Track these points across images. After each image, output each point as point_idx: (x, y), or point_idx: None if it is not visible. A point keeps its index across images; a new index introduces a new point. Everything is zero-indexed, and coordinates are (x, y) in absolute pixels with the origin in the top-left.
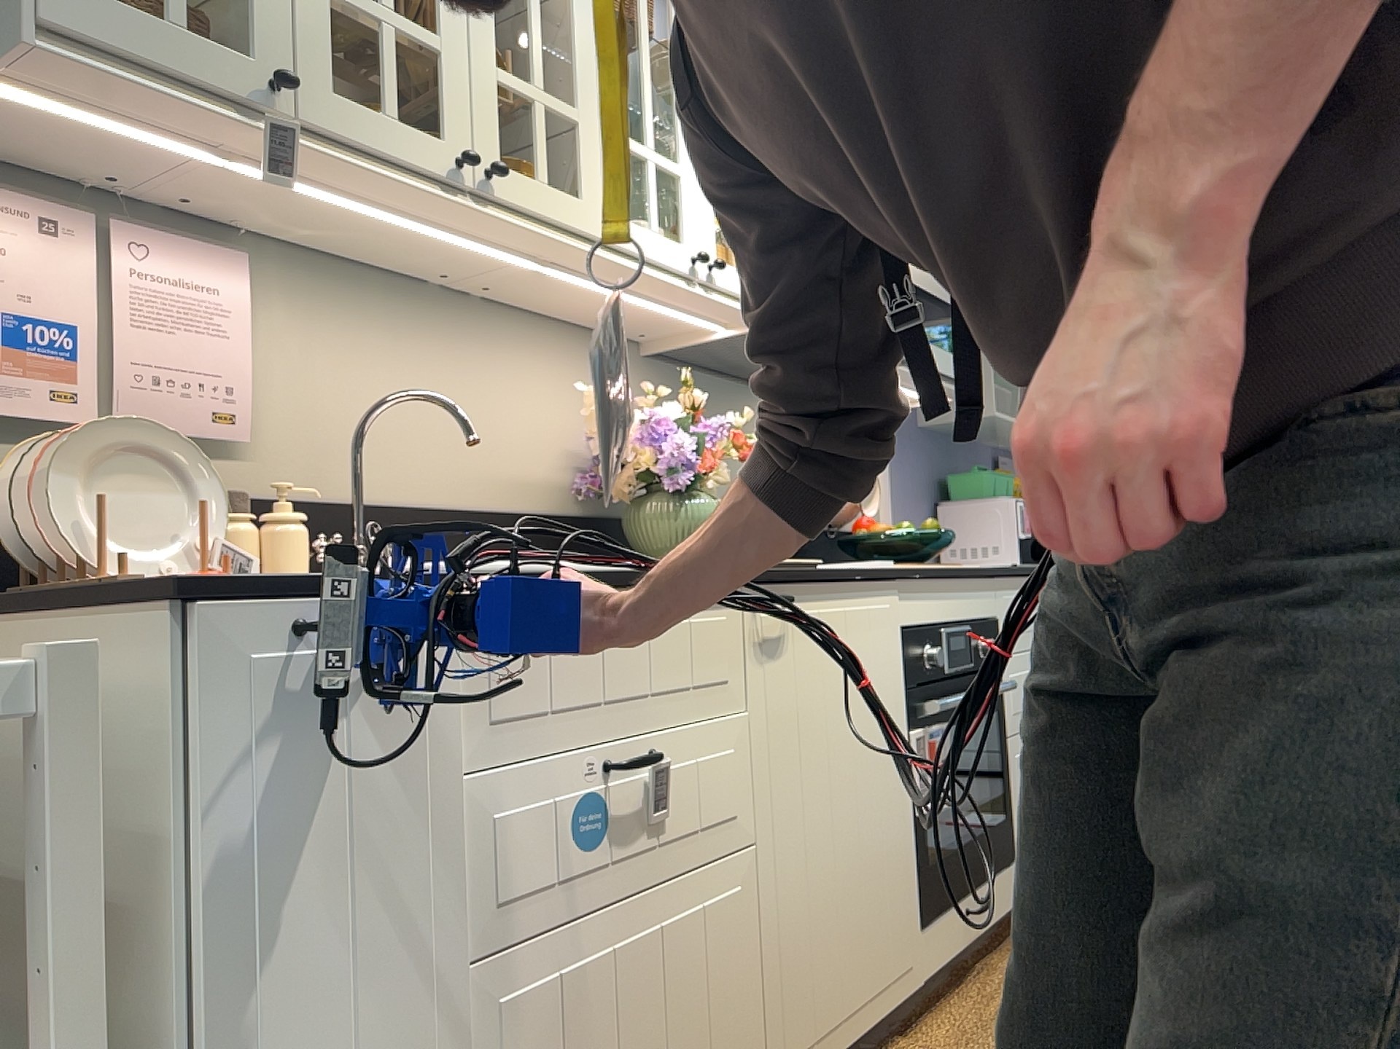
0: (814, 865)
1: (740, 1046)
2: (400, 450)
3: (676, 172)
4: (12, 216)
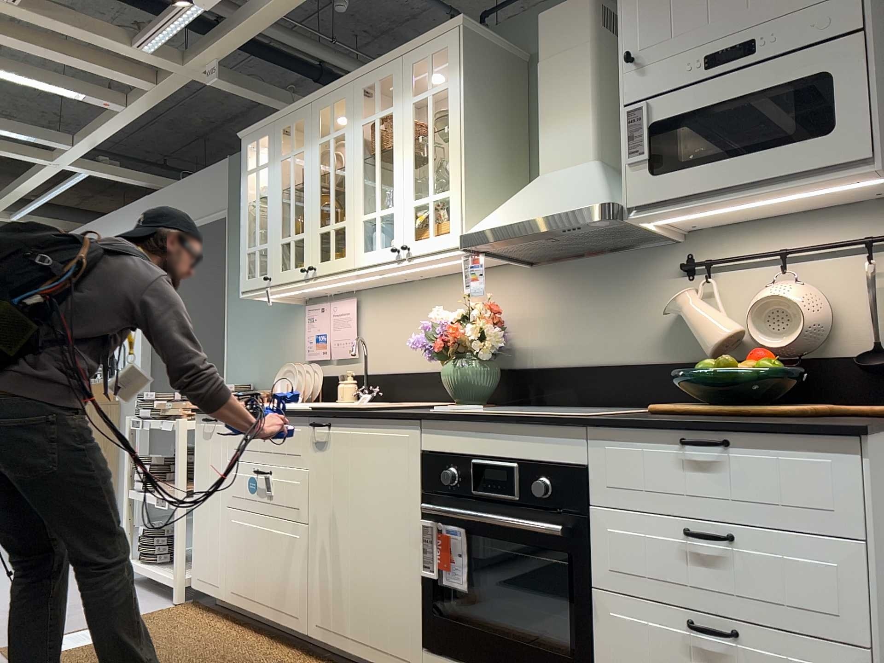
0: (336, 552)
1: (295, 596)
2: (401, 350)
3: (389, 211)
4: (316, 309)
